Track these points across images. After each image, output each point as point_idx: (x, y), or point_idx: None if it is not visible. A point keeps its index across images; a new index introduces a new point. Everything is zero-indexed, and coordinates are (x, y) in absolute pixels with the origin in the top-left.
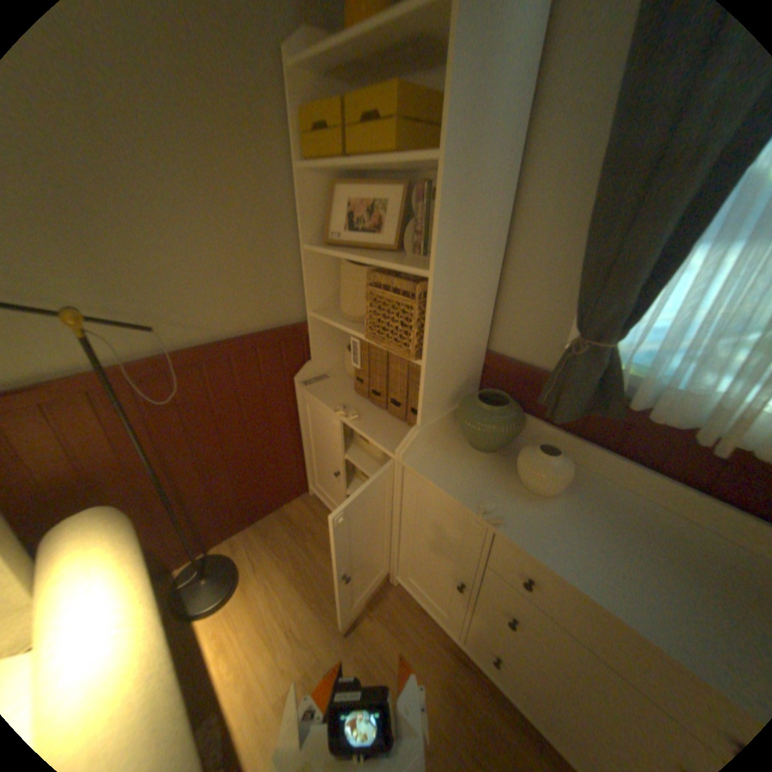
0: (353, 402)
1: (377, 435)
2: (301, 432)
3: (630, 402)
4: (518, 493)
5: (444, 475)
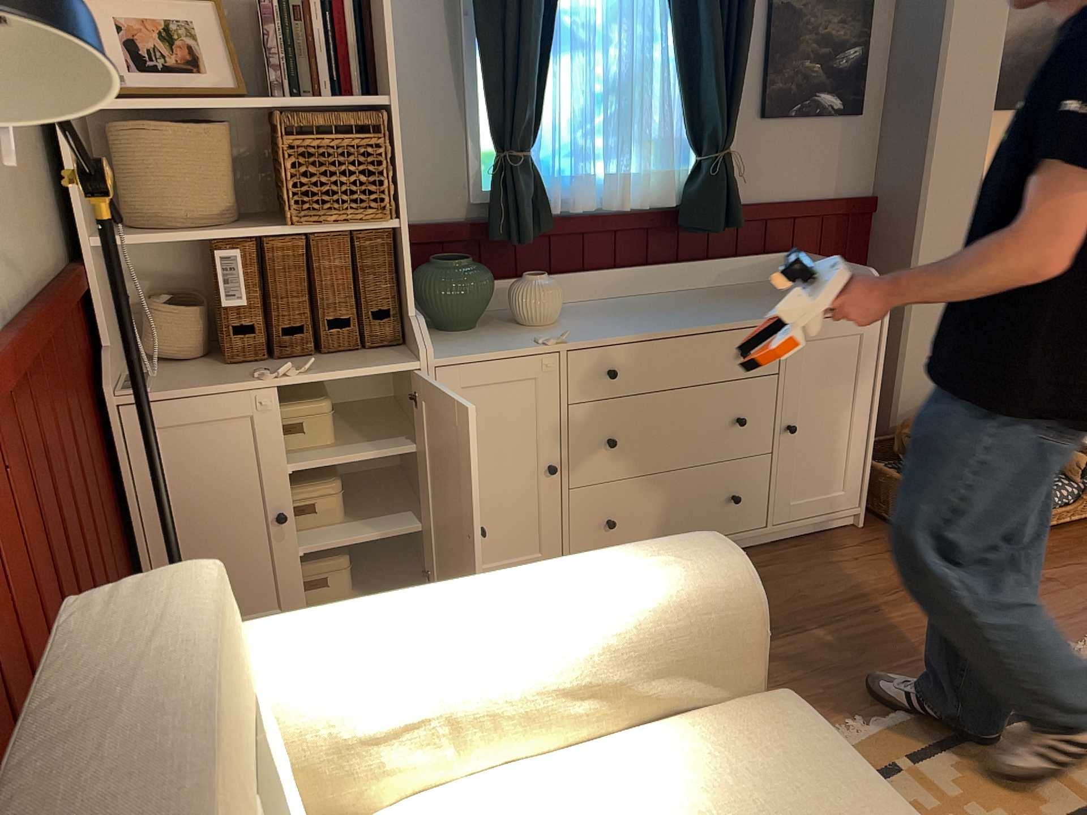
0: (256, 369)
1: (360, 367)
2: (126, 525)
3: (549, 210)
4: (537, 330)
5: (479, 348)
